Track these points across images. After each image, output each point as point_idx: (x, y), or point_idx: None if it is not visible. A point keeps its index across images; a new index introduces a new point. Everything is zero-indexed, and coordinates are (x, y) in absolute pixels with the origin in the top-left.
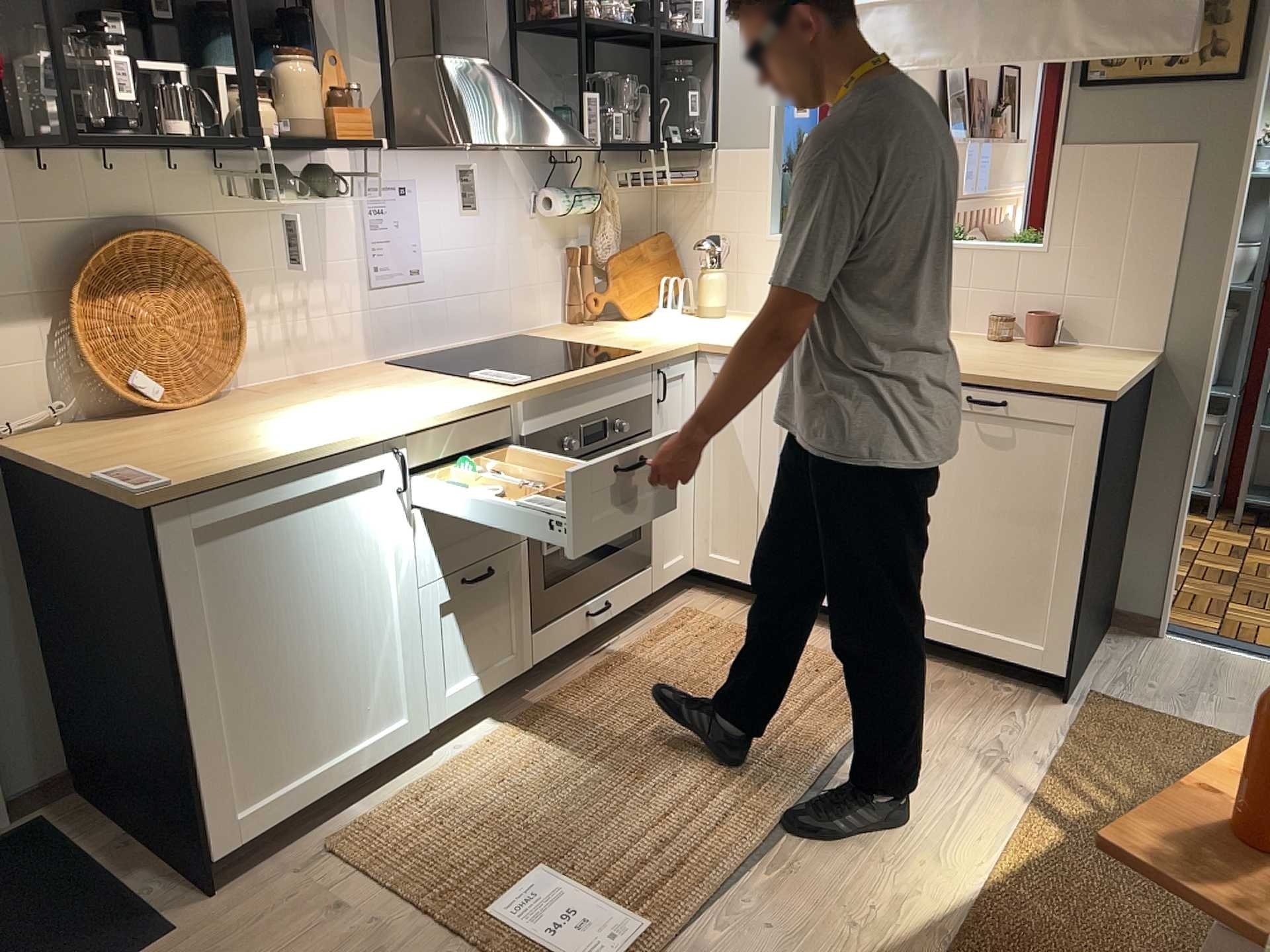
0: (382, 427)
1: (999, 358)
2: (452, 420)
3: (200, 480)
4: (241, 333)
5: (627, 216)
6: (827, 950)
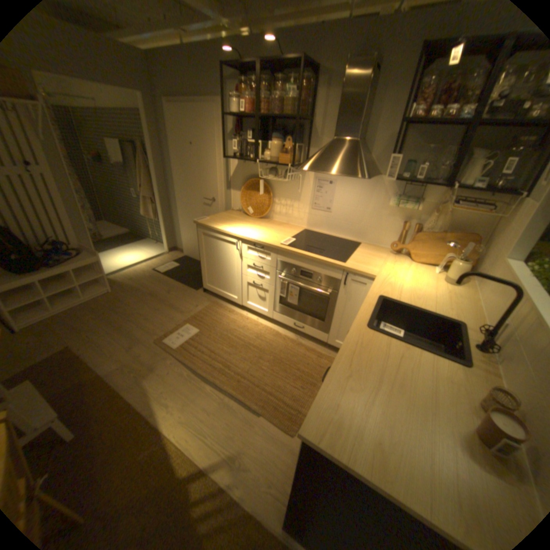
0: (236, 233)
1: (404, 388)
2: (253, 242)
3: (202, 224)
4: (270, 207)
5: (466, 220)
6: (157, 385)
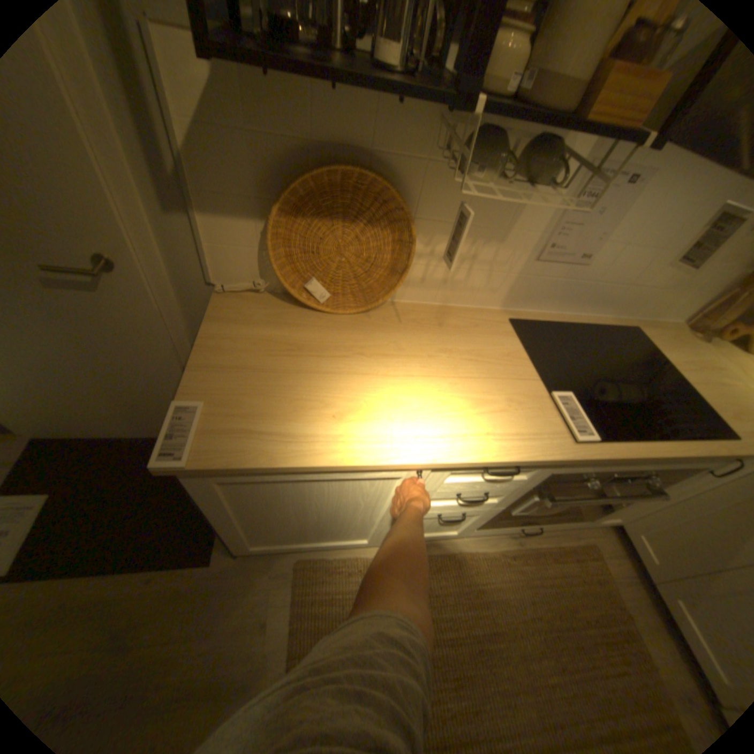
0: (416, 457)
1: None
2: (489, 462)
3: (216, 466)
4: (404, 270)
5: None
6: None
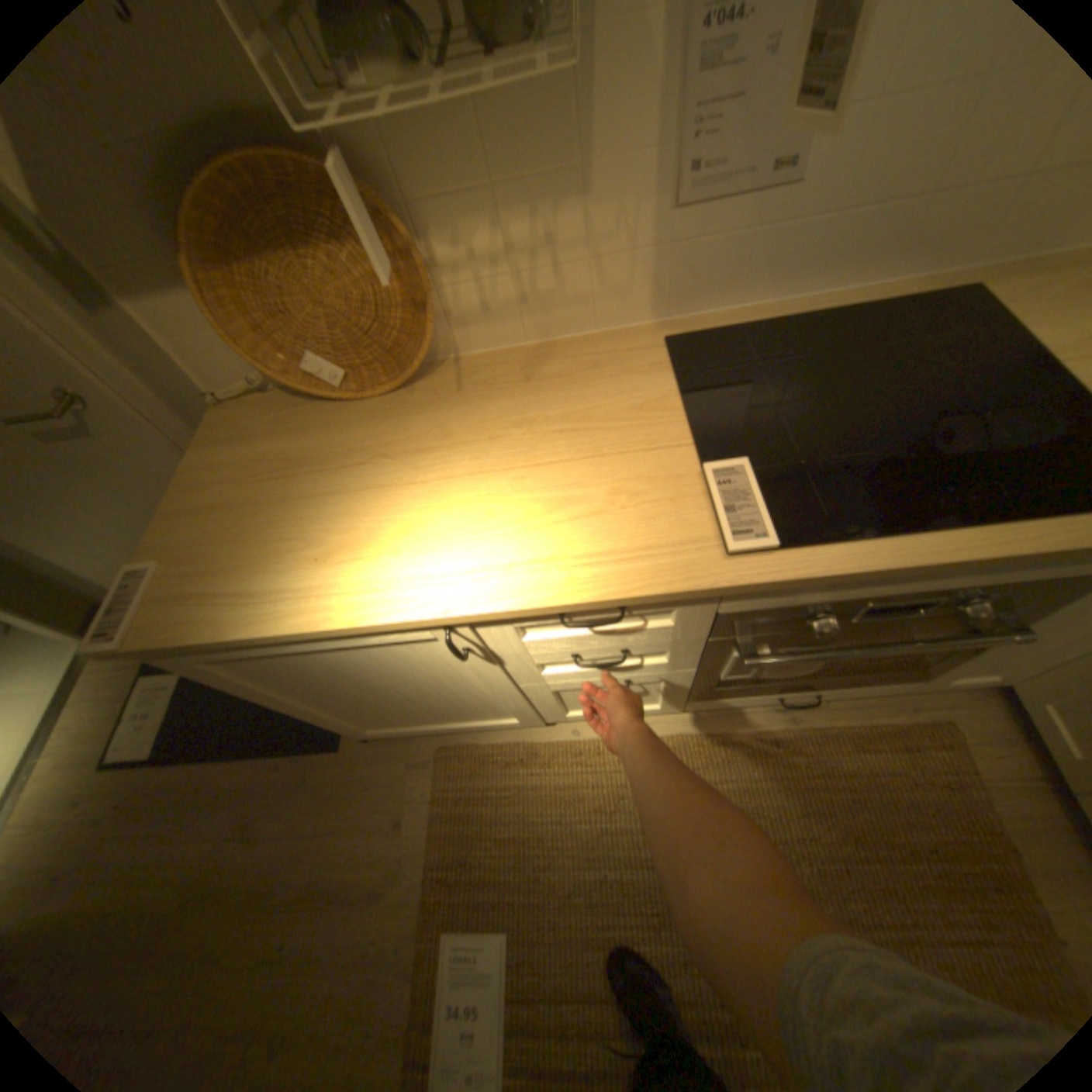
0: (417, 609)
1: None
2: (553, 606)
3: (152, 645)
4: (427, 301)
5: None
6: None
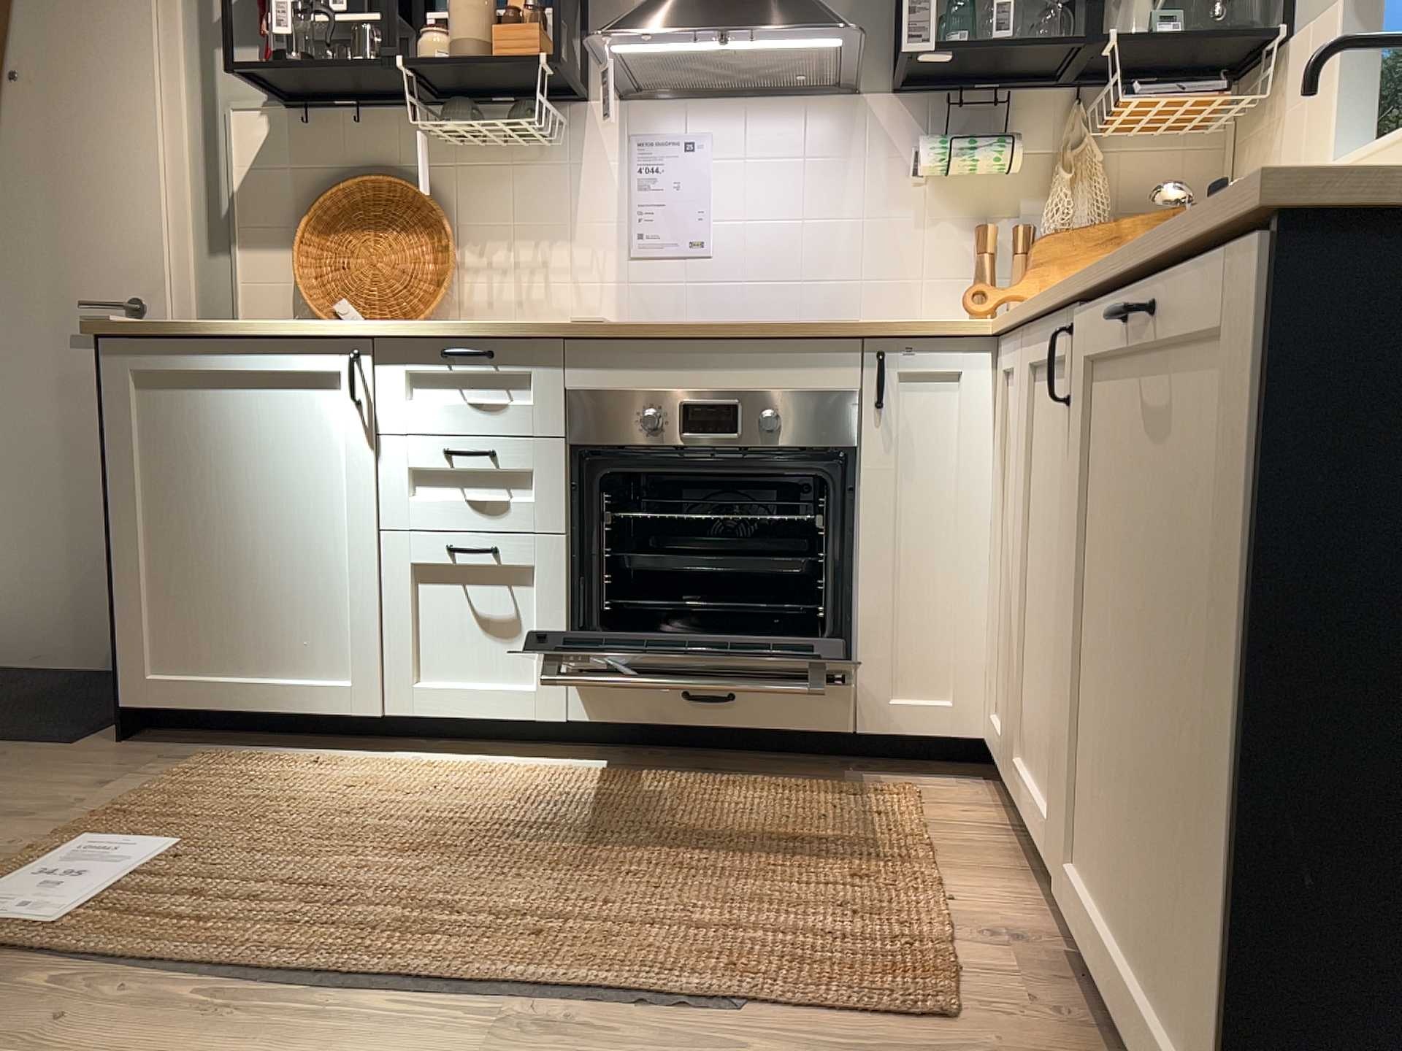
0: (342, 323)
1: None
2: (438, 337)
3: (135, 323)
4: (444, 277)
5: (1142, 189)
6: None
